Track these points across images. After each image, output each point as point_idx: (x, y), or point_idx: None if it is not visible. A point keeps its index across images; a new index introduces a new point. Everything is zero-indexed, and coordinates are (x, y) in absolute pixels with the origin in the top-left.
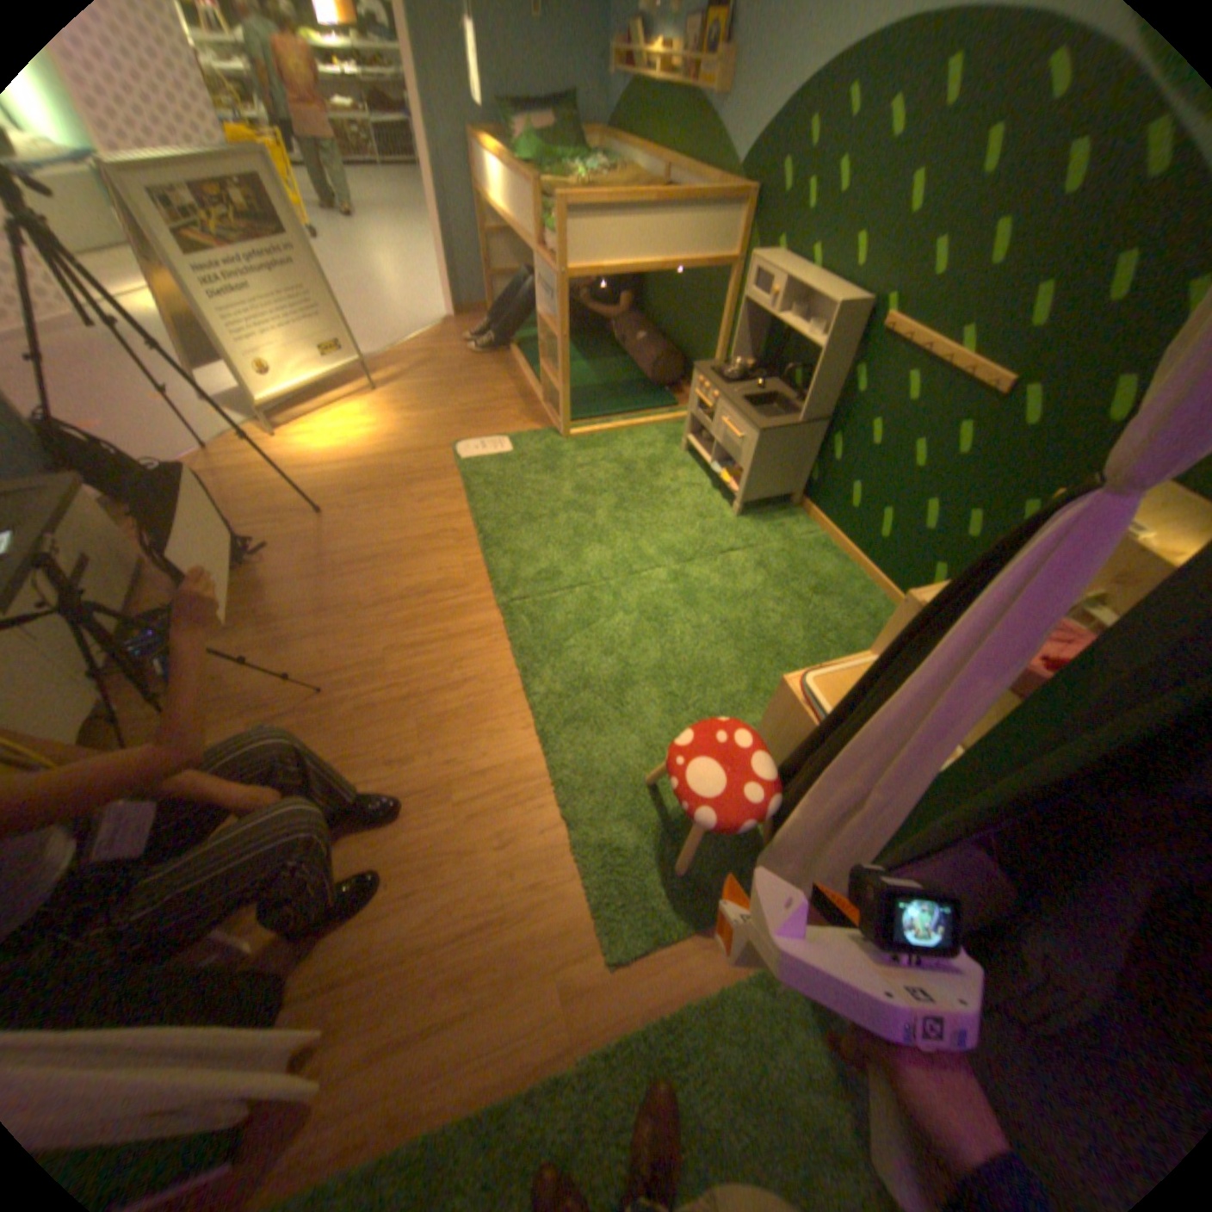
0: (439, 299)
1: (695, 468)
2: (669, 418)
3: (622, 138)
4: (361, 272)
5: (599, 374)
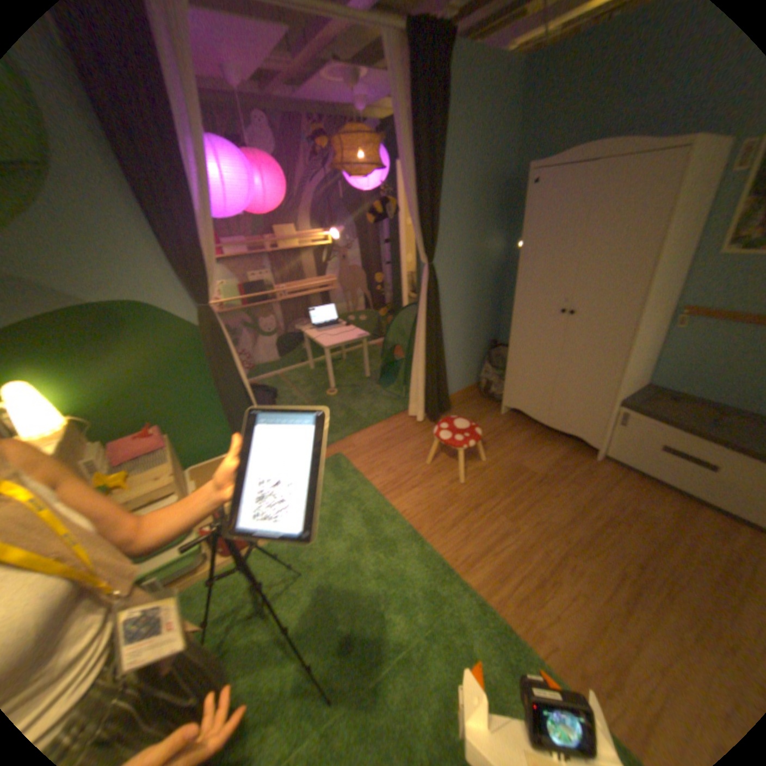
0: None
1: None
2: None
3: None
4: None
5: None
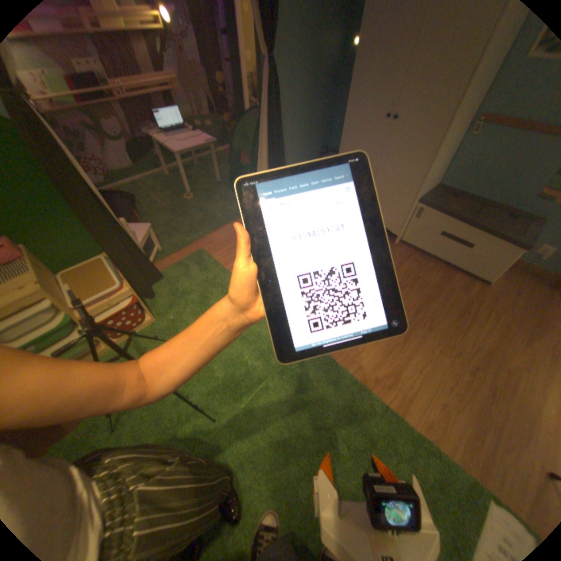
0: None
1: None
2: None
3: None
4: None
5: None
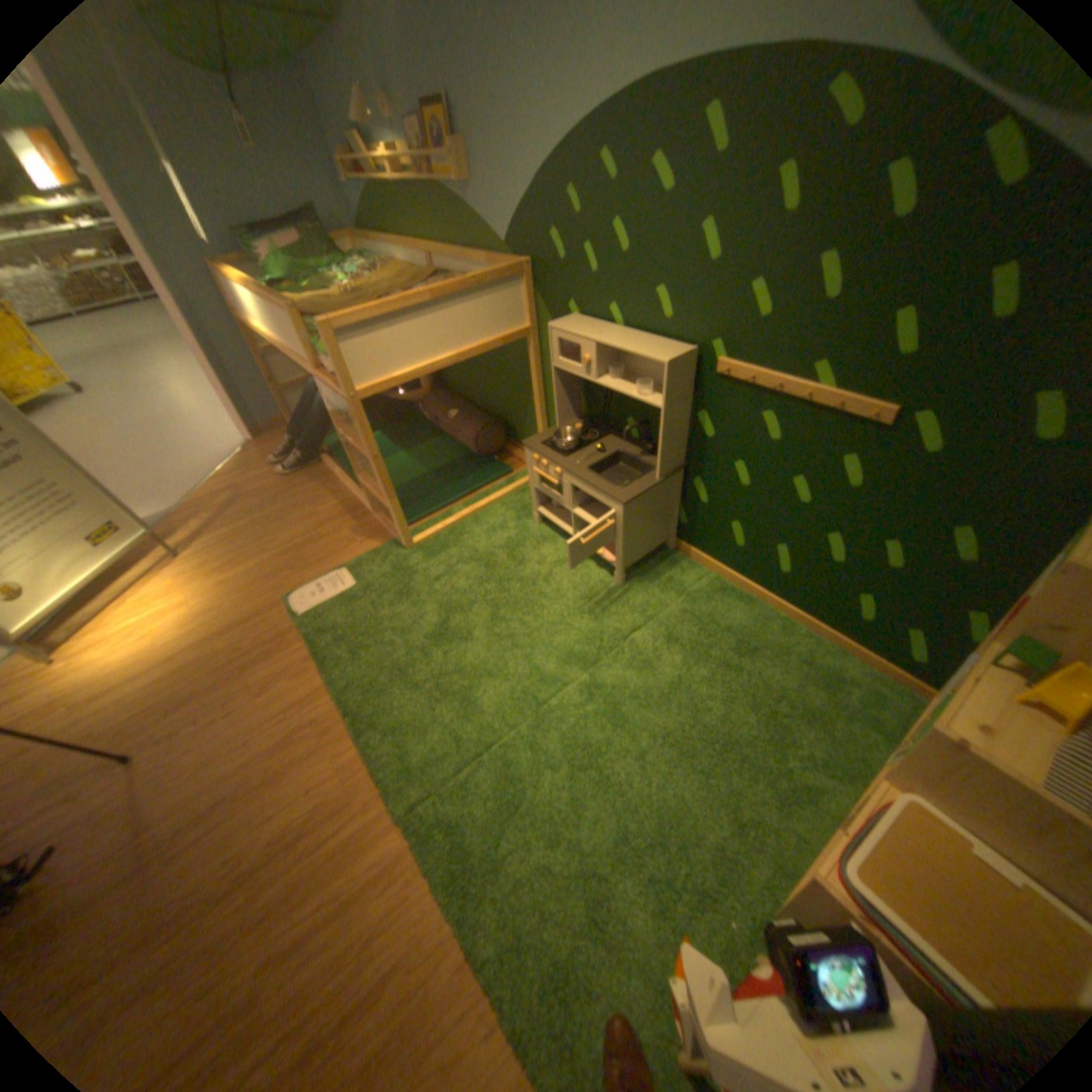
0: (233, 422)
1: (558, 538)
2: (509, 487)
3: (374, 236)
4: (140, 415)
5: (423, 458)
